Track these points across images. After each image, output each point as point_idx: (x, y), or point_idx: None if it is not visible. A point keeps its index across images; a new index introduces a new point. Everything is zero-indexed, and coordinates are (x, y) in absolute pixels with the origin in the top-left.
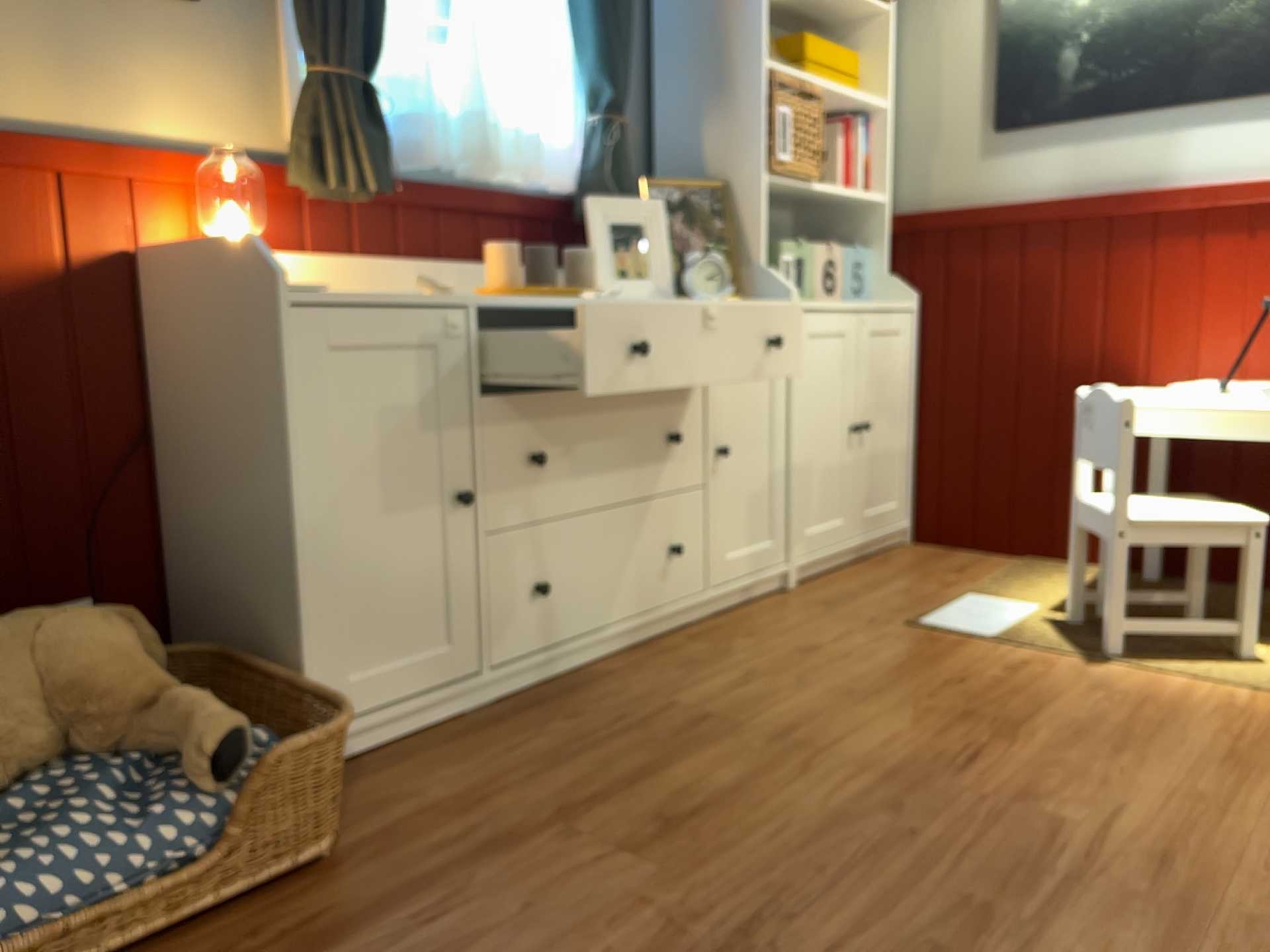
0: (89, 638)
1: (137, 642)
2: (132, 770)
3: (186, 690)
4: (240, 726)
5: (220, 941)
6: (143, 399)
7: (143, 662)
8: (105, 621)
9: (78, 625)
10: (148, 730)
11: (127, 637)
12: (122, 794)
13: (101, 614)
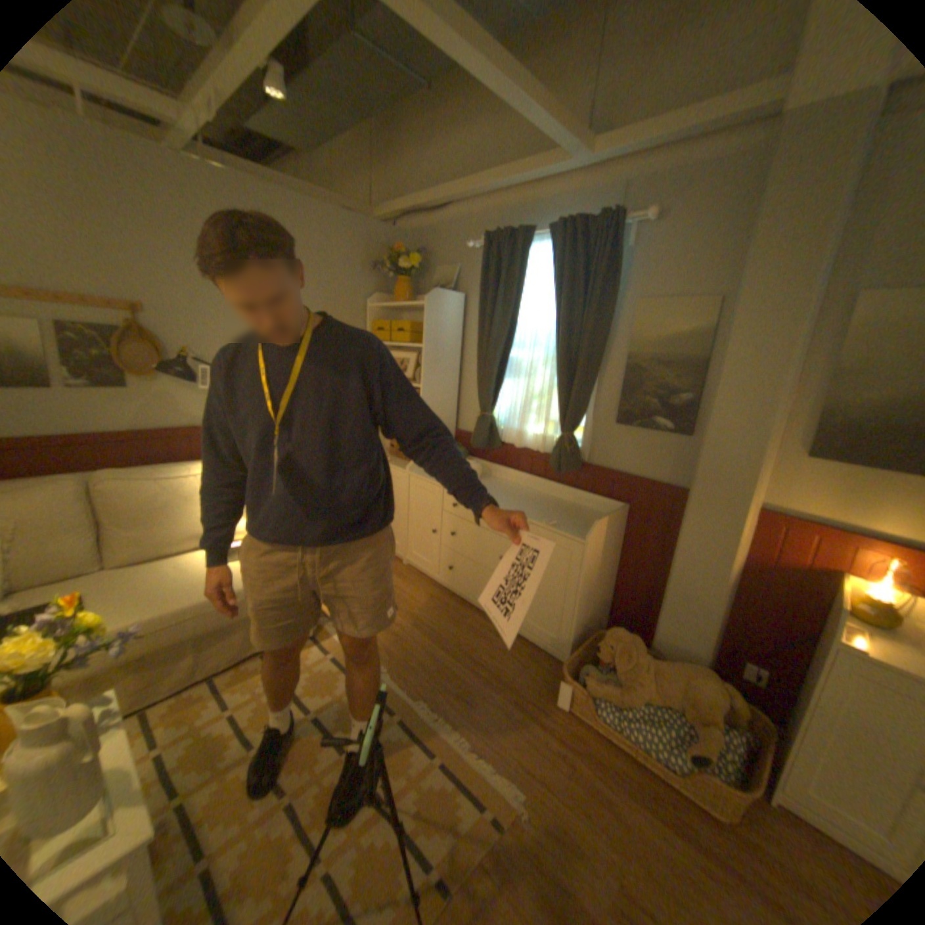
0: (707, 694)
1: (727, 706)
2: (689, 737)
3: (719, 733)
4: (713, 760)
5: (671, 800)
6: (824, 624)
7: (725, 713)
8: (718, 693)
9: (708, 688)
10: (703, 732)
11: (721, 702)
12: (680, 740)
13: (723, 689)
